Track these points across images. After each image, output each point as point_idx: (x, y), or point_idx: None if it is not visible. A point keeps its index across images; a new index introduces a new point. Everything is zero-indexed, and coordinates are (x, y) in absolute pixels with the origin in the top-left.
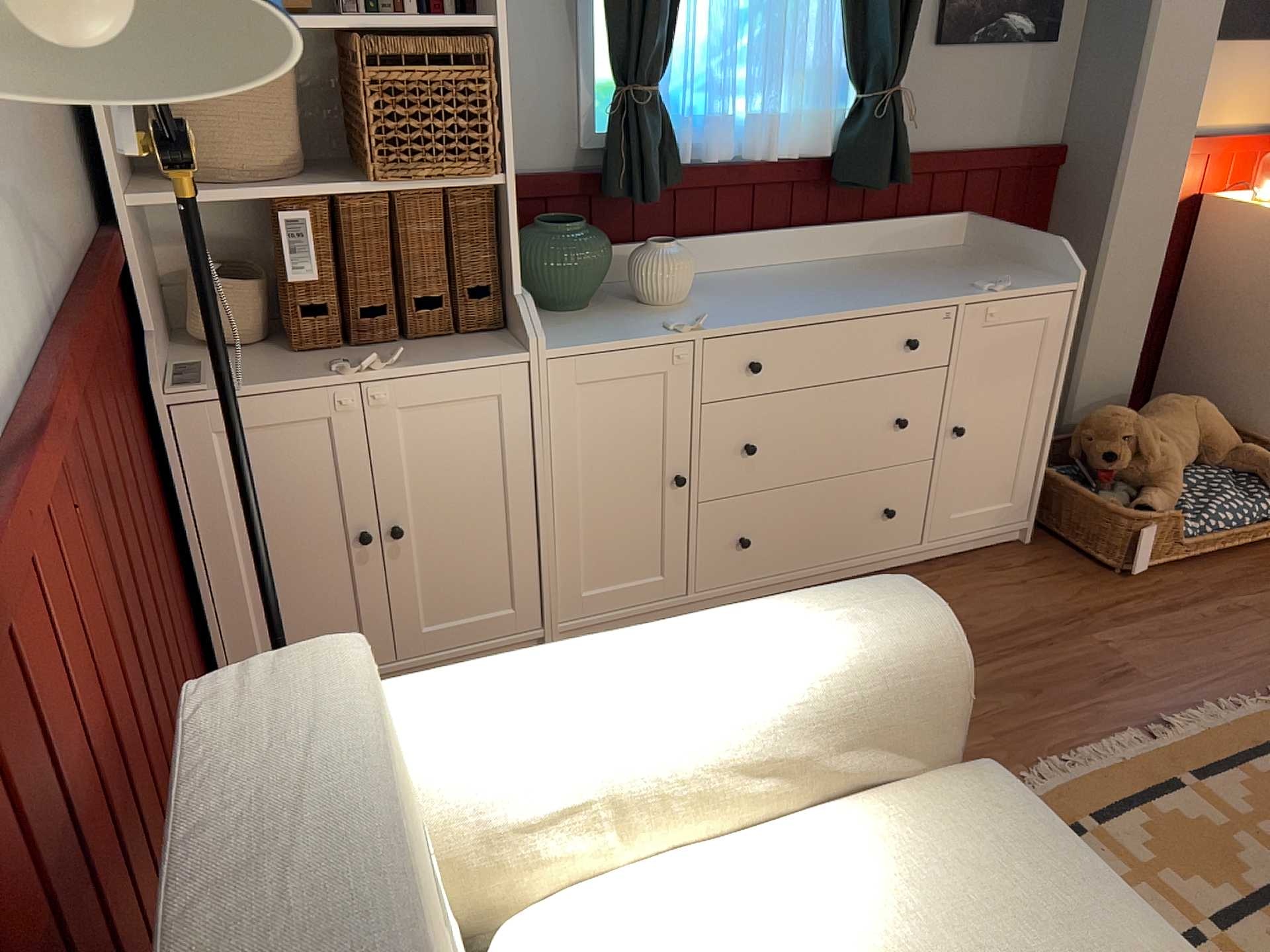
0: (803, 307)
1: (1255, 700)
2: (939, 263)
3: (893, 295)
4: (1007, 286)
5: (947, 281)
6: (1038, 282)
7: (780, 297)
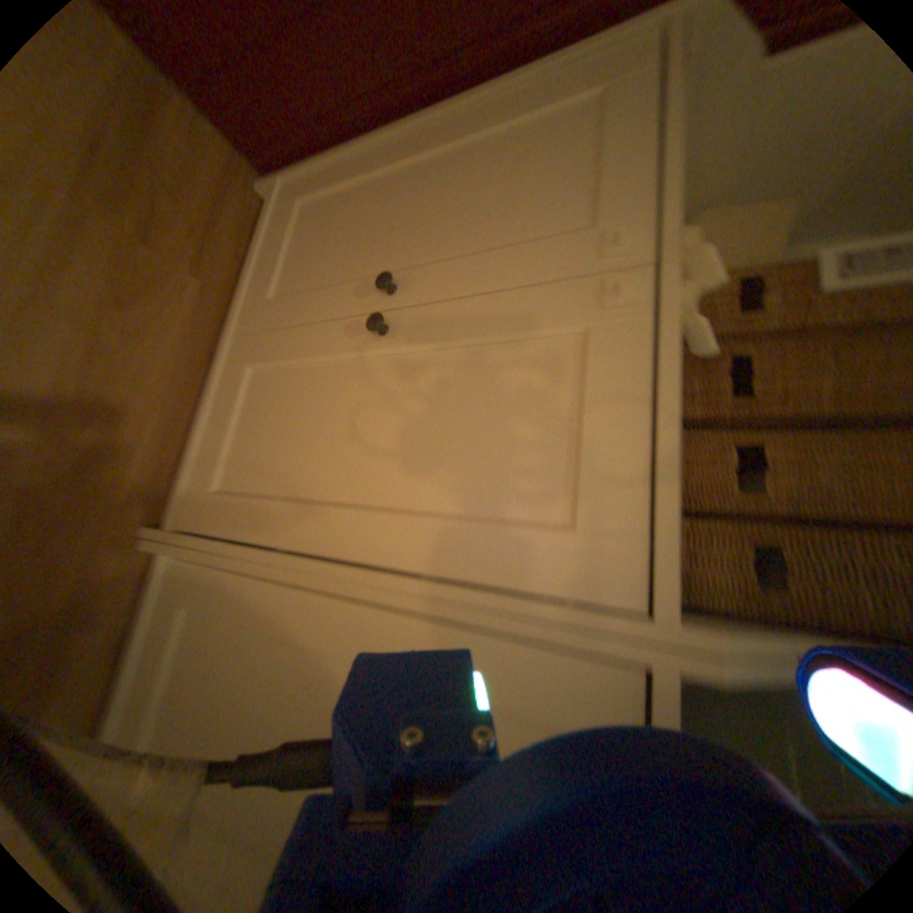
0: None
1: None
2: None
3: None
4: None
5: None
6: None
7: None
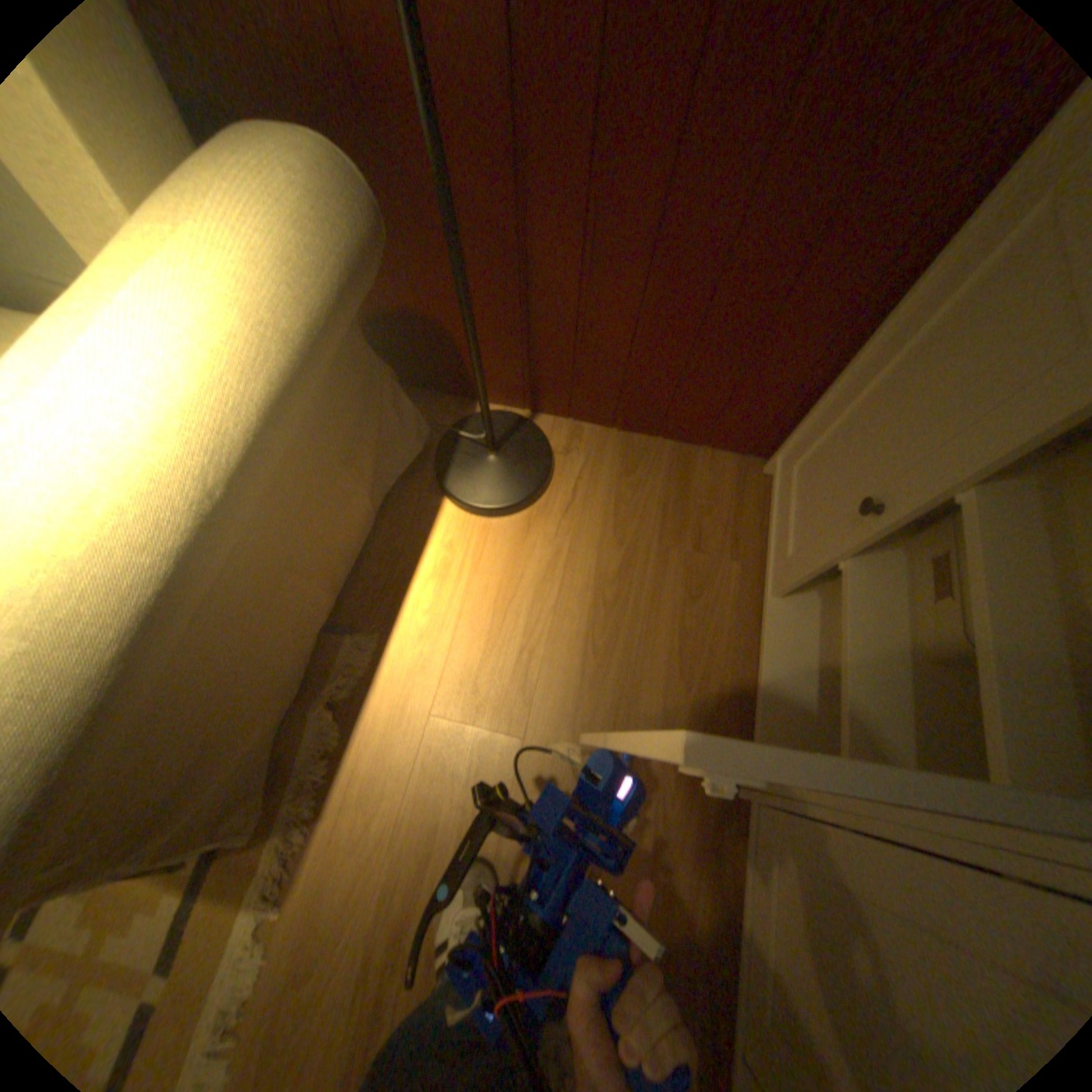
0: None
1: None
2: None
3: None
4: None
5: None
6: None
7: None
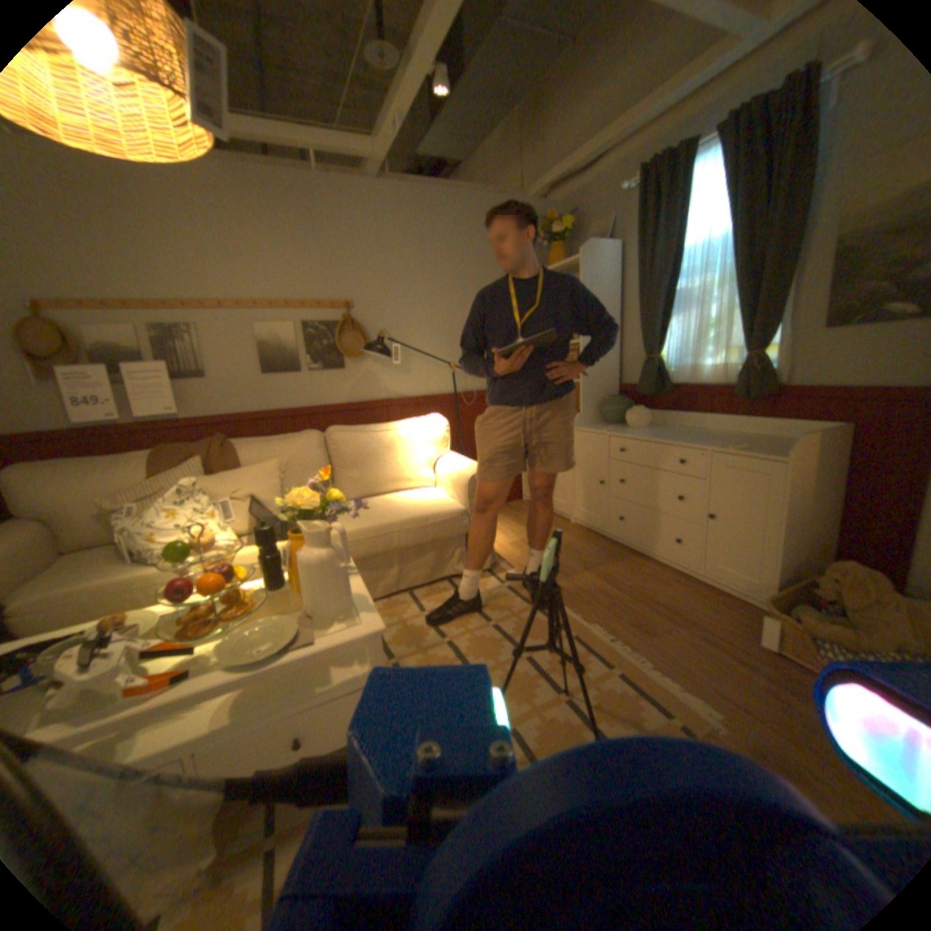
0: (653, 436)
1: (655, 671)
2: (779, 442)
3: (694, 441)
4: (749, 450)
5: (739, 444)
6: (774, 453)
7: (664, 433)
